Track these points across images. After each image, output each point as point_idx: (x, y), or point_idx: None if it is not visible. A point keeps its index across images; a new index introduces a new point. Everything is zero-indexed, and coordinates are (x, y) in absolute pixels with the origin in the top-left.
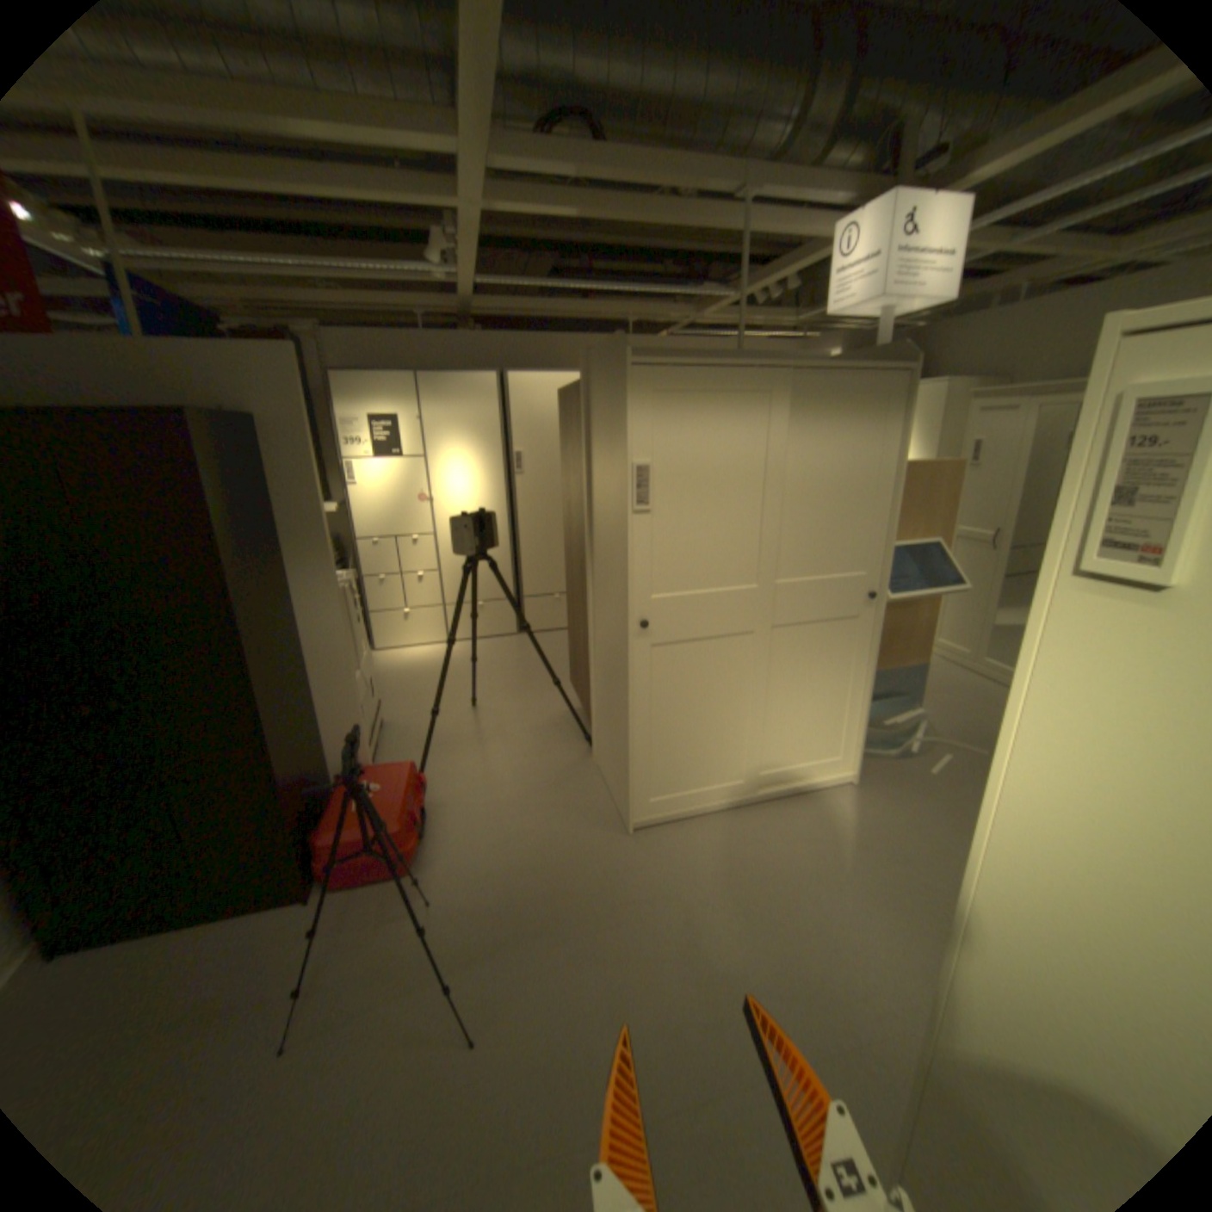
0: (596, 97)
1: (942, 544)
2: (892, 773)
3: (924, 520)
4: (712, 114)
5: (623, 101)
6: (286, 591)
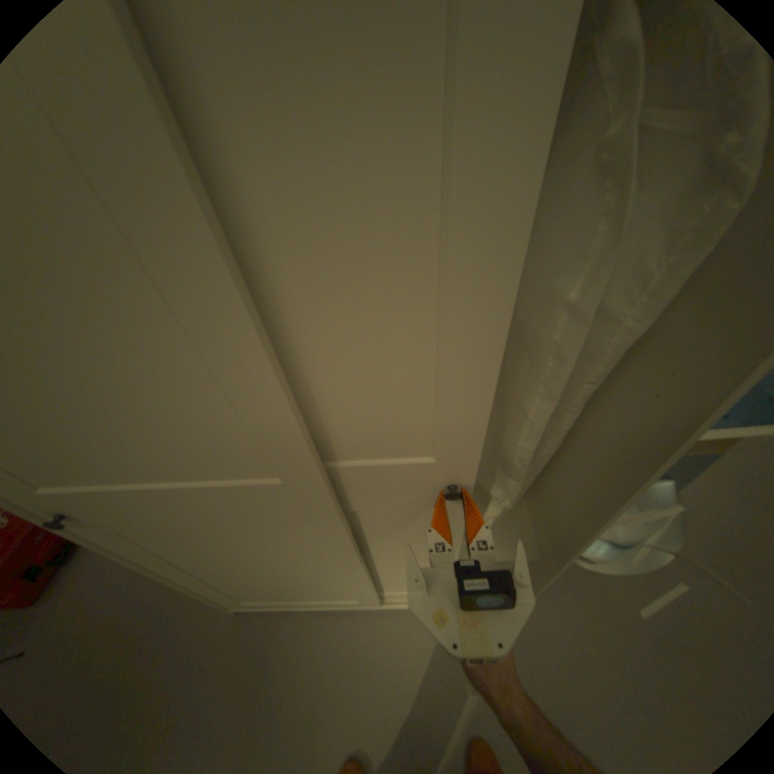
0: None
1: None
2: (583, 598)
3: None
4: None
5: None
6: None
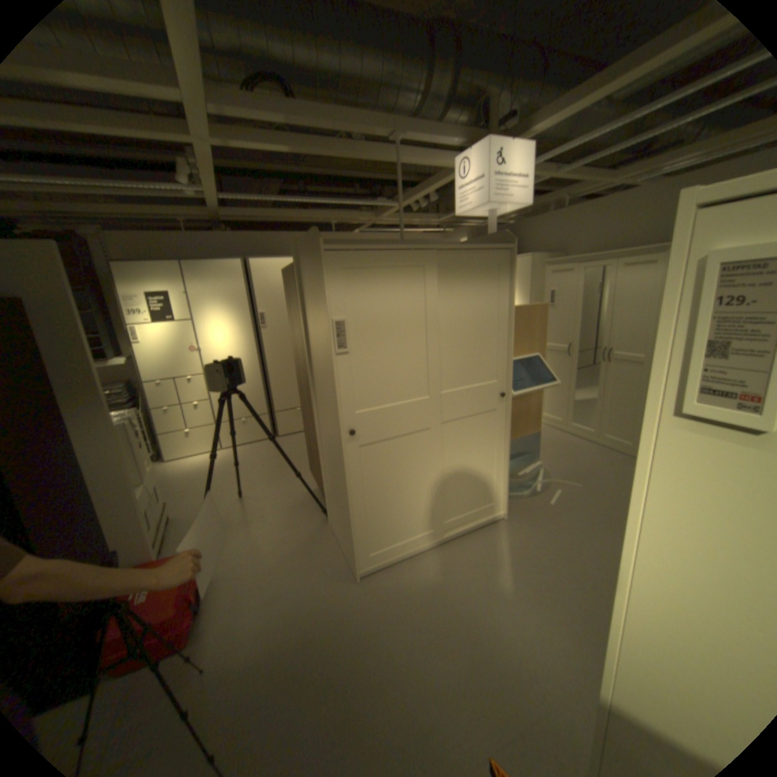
0: (286, 68)
1: (540, 356)
2: (527, 508)
3: (528, 342)
4: (369, 85)
5: (306, 73)
6: (66, 434)
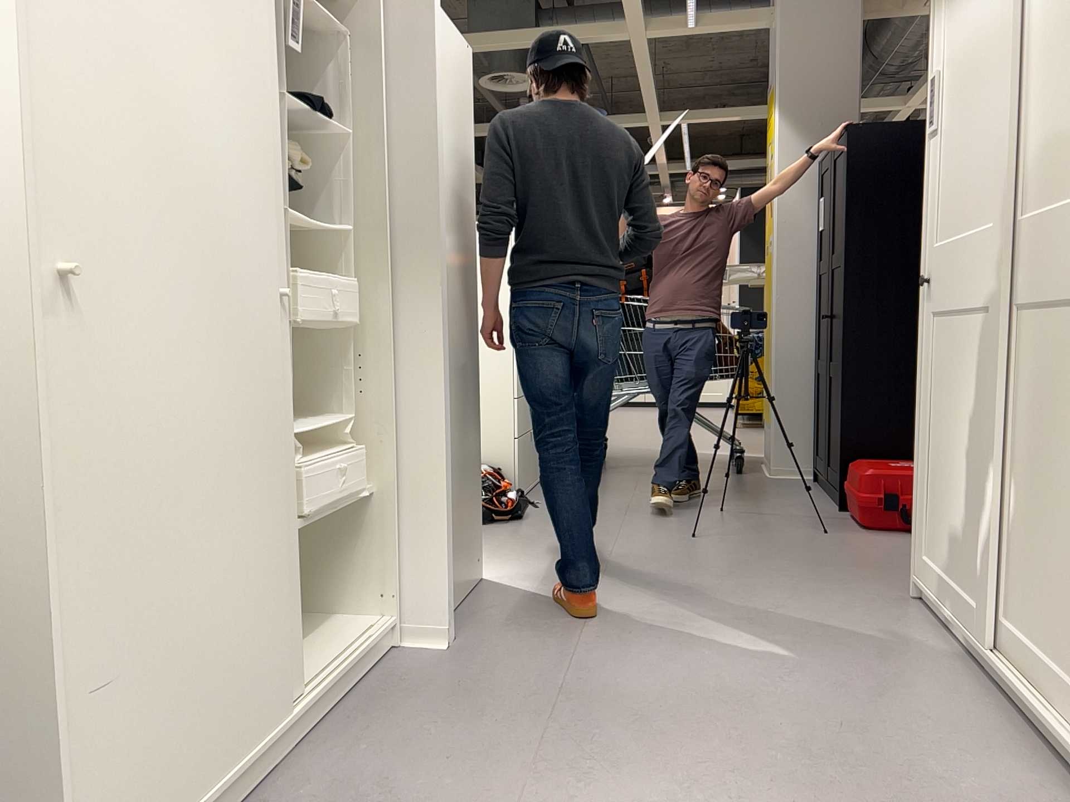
0: None
1: None
2: None
3: None
4: None
5: None
6: None
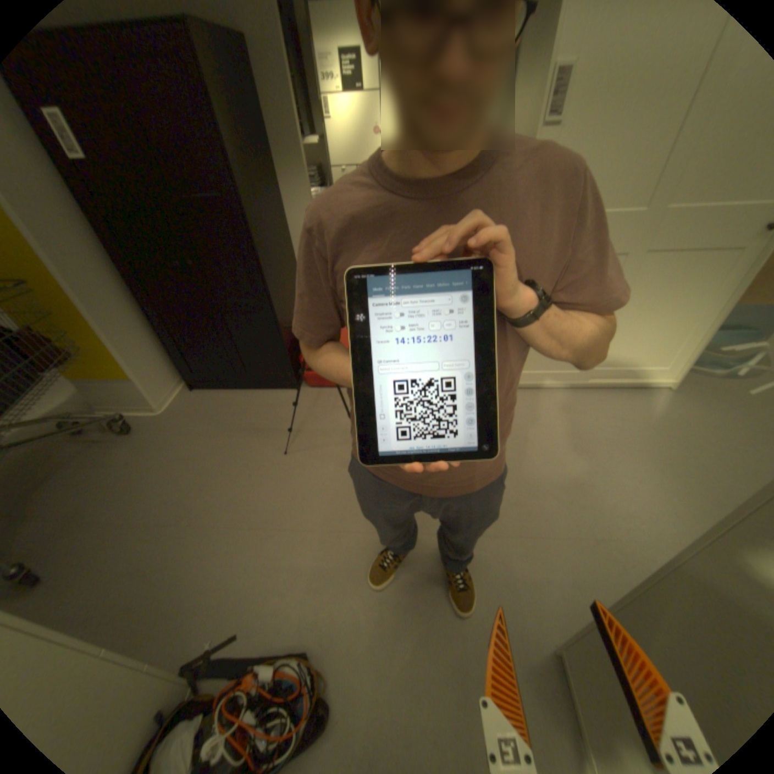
0: None
1: None
2: (711, 387)
3: None
4: None
5: None
6: (279, 197)
